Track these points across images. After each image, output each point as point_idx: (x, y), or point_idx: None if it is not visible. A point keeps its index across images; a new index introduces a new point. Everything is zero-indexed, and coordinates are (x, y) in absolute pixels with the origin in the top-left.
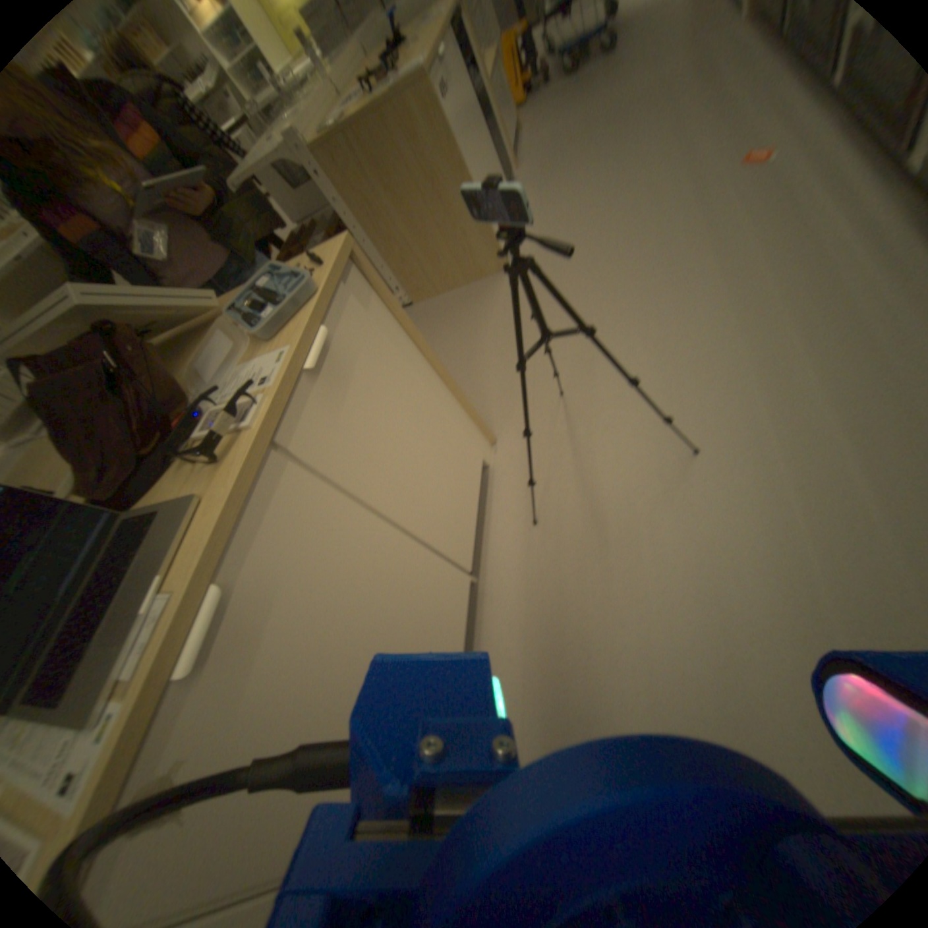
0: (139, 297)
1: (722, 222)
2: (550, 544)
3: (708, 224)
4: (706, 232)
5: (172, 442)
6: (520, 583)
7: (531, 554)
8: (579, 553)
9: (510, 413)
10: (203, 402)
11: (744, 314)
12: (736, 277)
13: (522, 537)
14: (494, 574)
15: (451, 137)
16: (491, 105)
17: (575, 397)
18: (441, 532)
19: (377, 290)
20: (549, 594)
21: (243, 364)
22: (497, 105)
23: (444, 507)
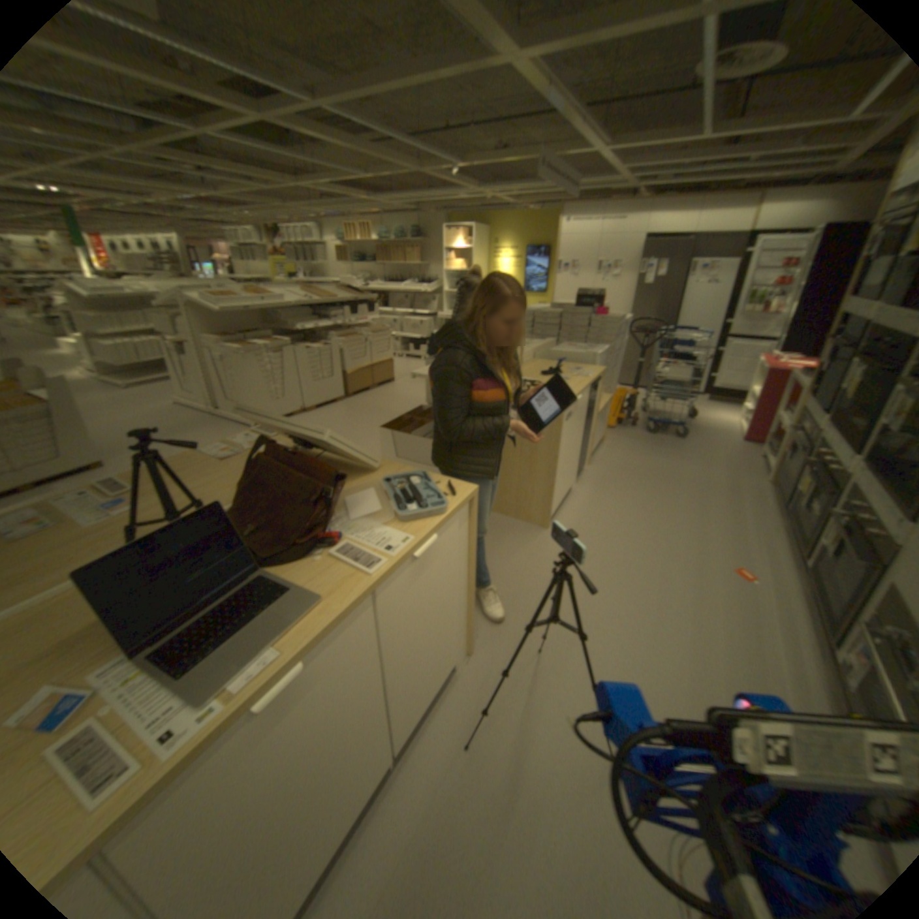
0: (350, 453)
1: (710, 608)
2: (472, 786)
3: (700, 603)
4: (697, 607)
5: (312, 549)
6: (431, 807)
7: (453, 785)
8: (493, 812)
9: (498, 645)
10: (344, 536)
11: (701, 691)
12: (706, 657)
13: (454, 763)
14: (413, 782)
15: (559, 445)
16: (593, 429)
17: (552, 668)
18: (403, 715)
19: (471, 523)
20: (449, 835)
21: (381, 530)
22: (596, 429)
23: (416, 694)
